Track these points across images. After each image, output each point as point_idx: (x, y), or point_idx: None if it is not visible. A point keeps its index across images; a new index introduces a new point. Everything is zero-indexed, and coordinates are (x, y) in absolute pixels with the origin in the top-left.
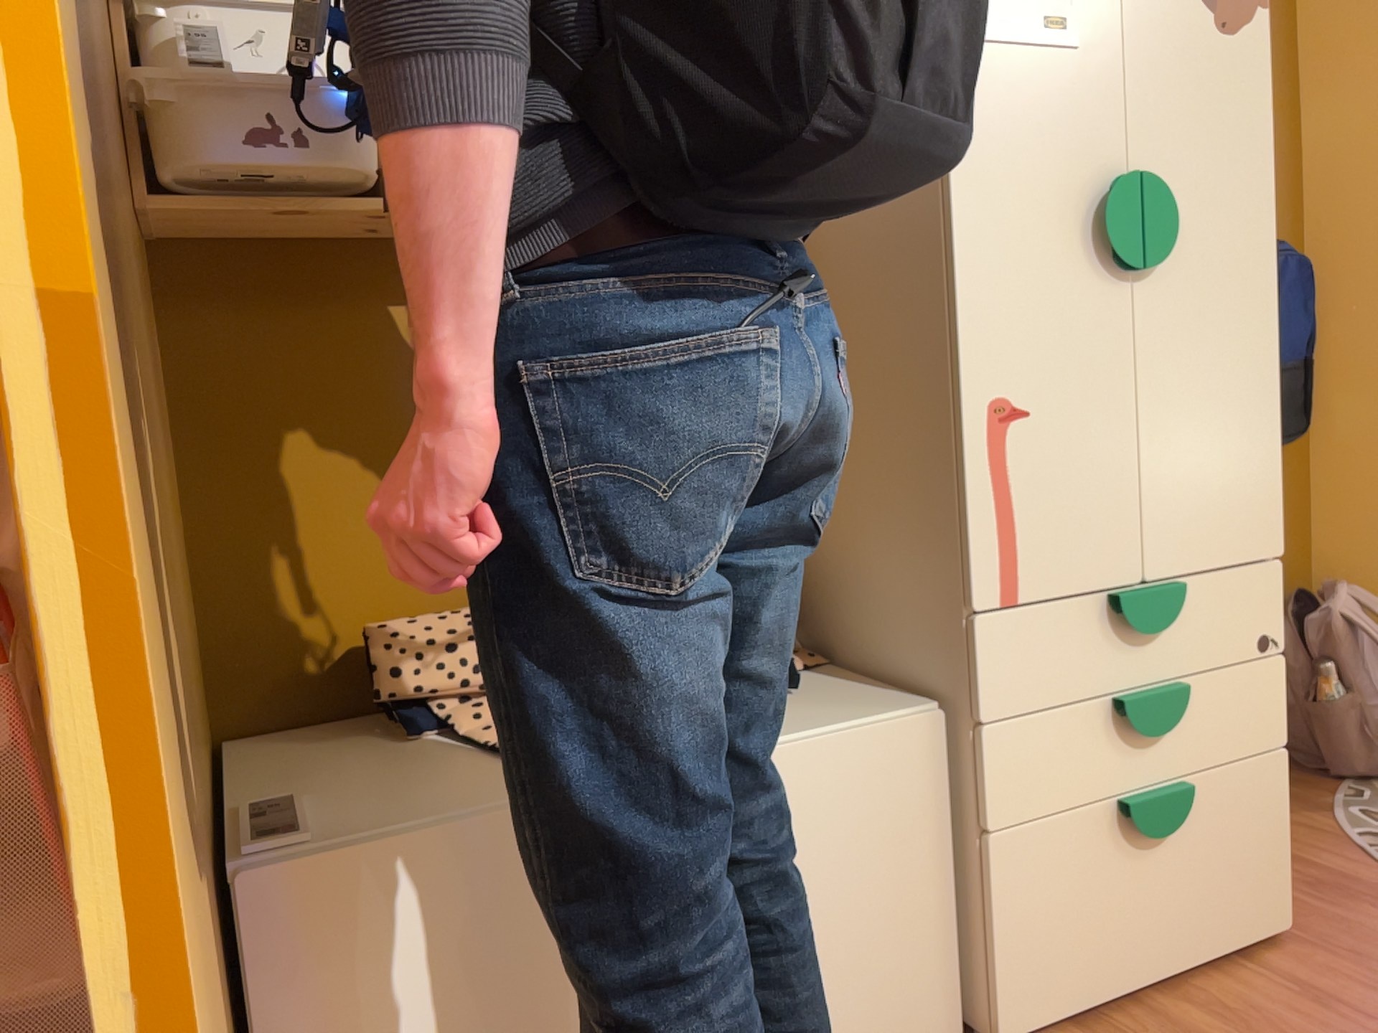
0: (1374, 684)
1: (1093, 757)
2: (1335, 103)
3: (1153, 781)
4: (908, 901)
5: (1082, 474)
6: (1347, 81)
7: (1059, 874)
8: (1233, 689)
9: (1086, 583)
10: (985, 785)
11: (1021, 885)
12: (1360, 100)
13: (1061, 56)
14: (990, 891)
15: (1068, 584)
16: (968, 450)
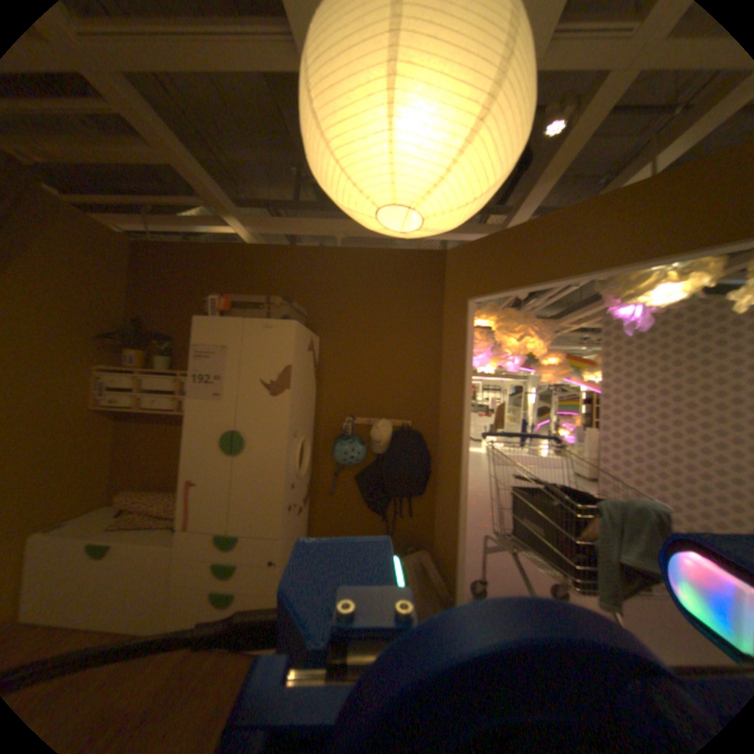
0: (439, 596)
1: (201, 579)
2: (447, 390)
3: (219, 592)
4: (153, 597)
5: (206, 504)
6: (450, 383)
7: (185, 607)
8: (253, 575)
9: (204, 532)
10: (169, 575)
11: (173, 605)
12: (453, 390)
13: (214, 403)
14: (167, 603)
15: (198, 531)
16: (175, 492)
